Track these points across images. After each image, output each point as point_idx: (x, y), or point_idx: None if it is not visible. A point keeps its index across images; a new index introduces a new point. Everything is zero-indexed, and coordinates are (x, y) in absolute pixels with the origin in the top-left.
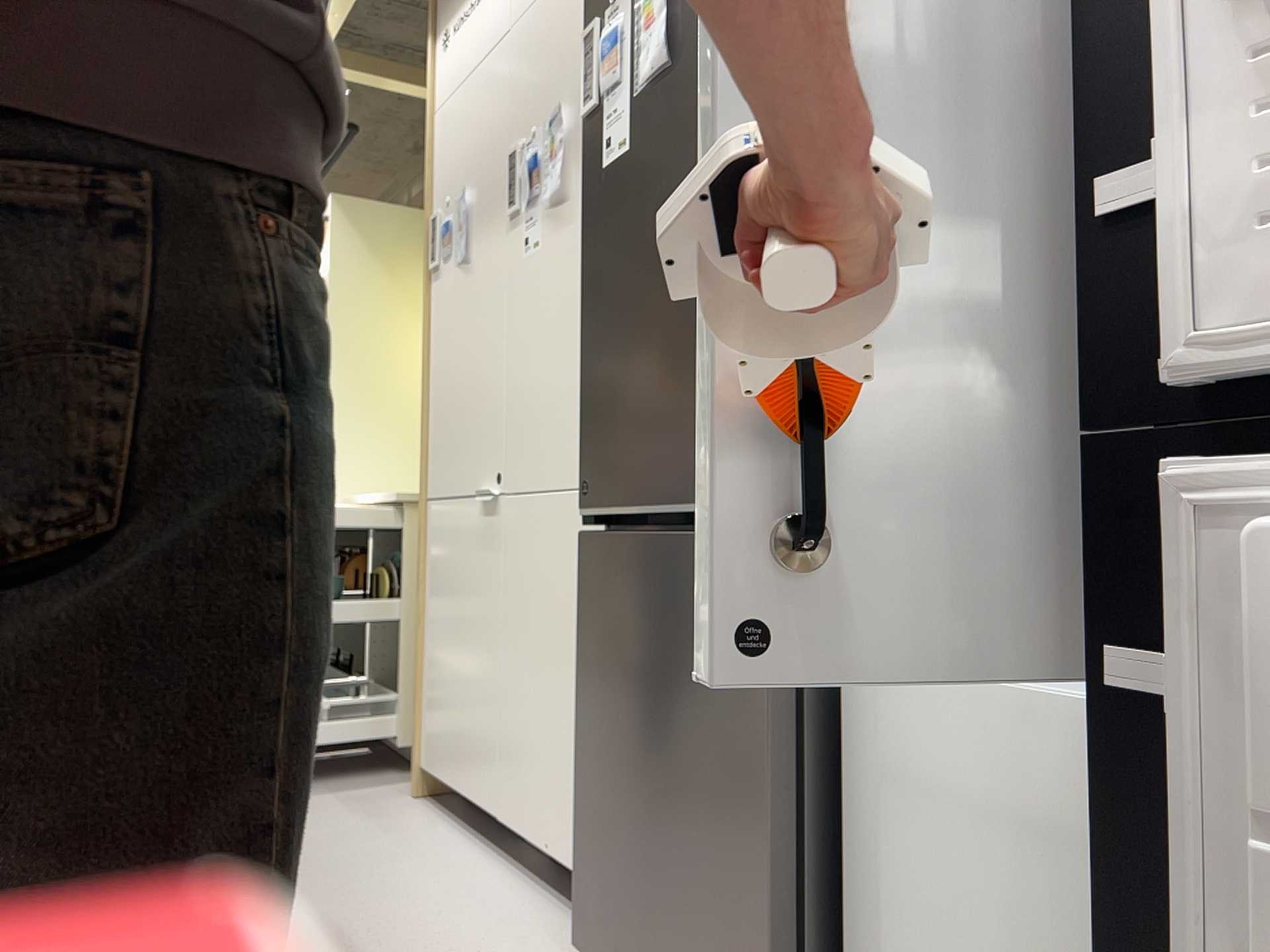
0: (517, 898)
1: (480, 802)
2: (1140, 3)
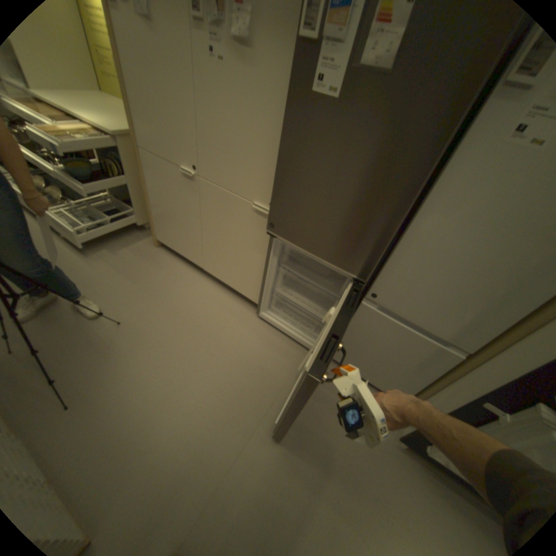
0: (220, 293)
1: (194, 261)
2: None
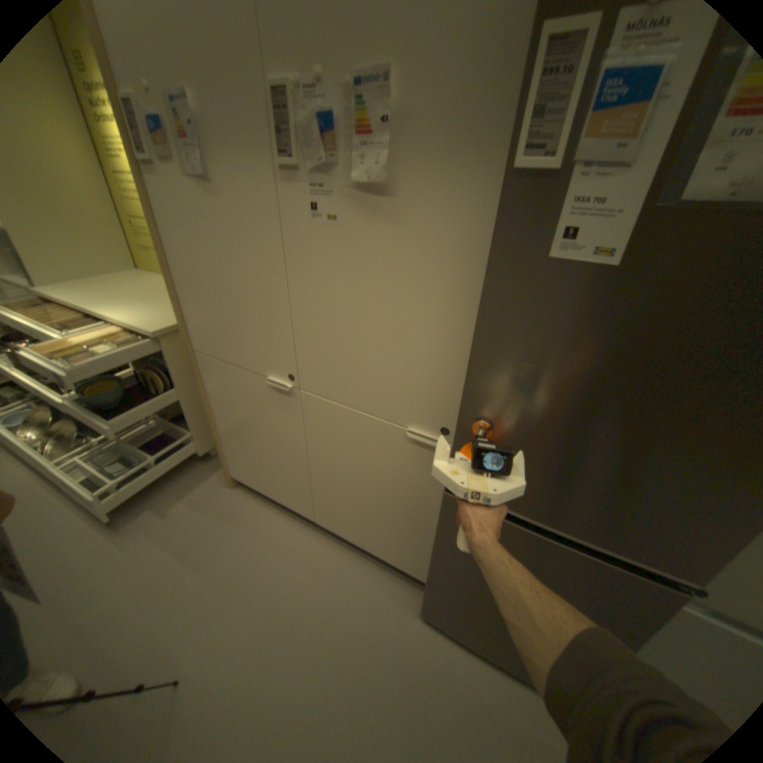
0: (350, 565)
1: (297, 510)
2: None
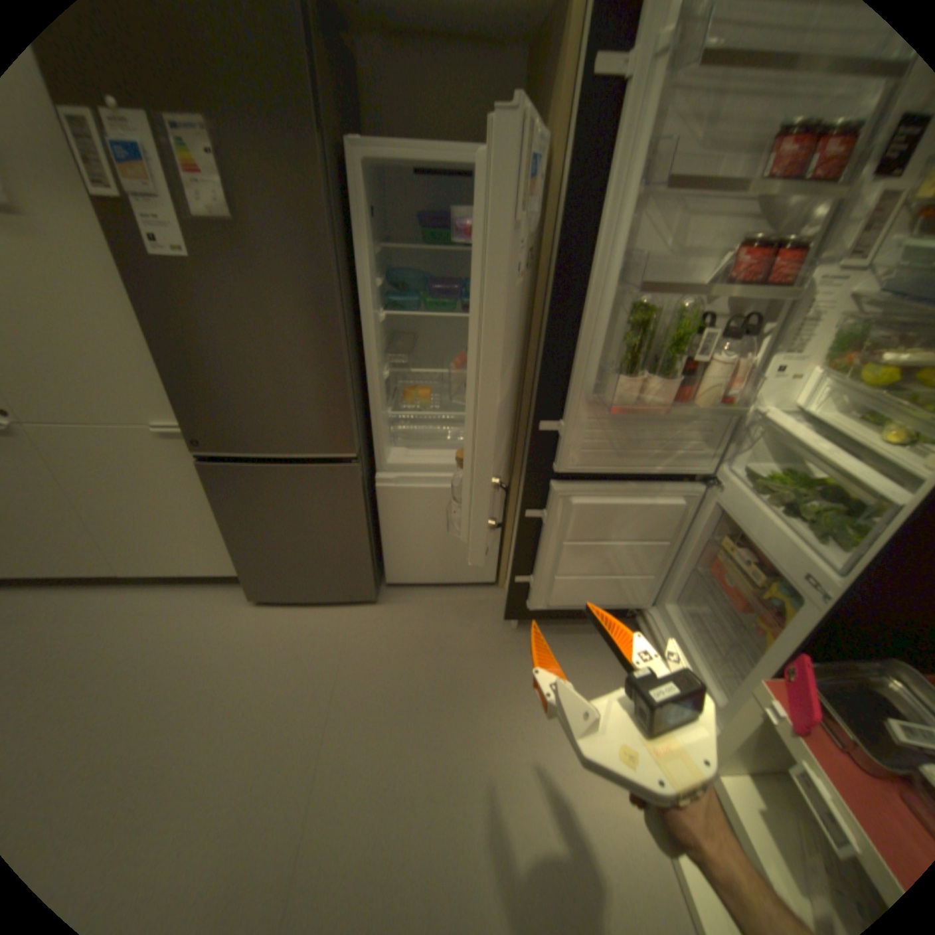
0: (172, 598)
1: (90, 573)
2: (550, 381)
